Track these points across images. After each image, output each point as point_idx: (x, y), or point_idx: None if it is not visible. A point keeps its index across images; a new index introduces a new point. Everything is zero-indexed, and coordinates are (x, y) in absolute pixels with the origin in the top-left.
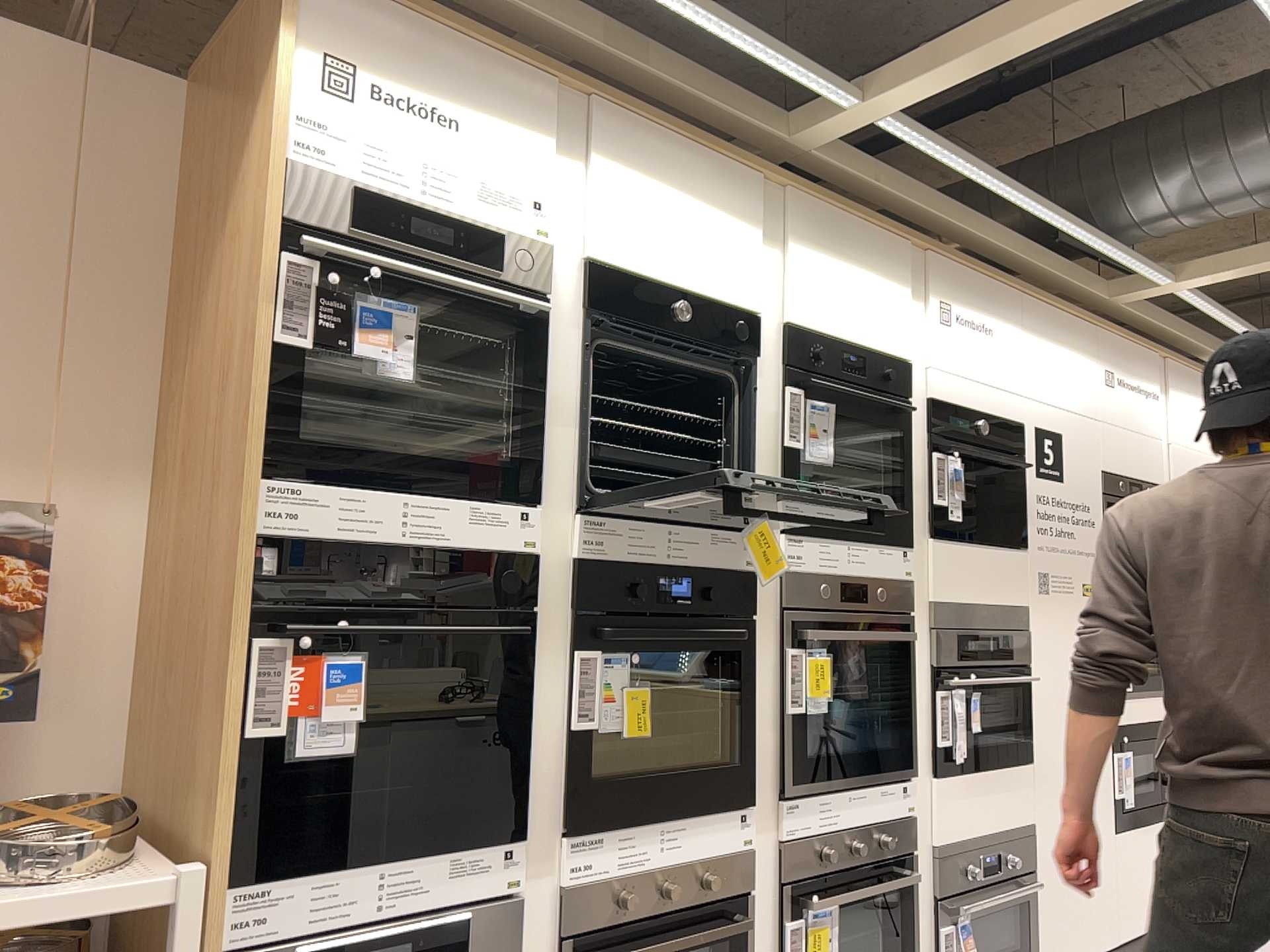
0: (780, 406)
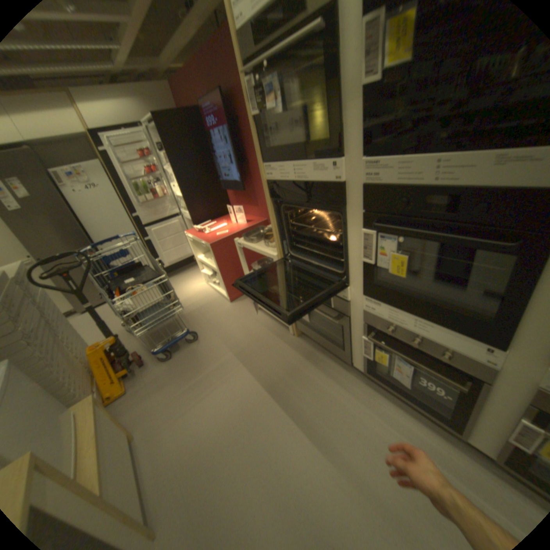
0: None
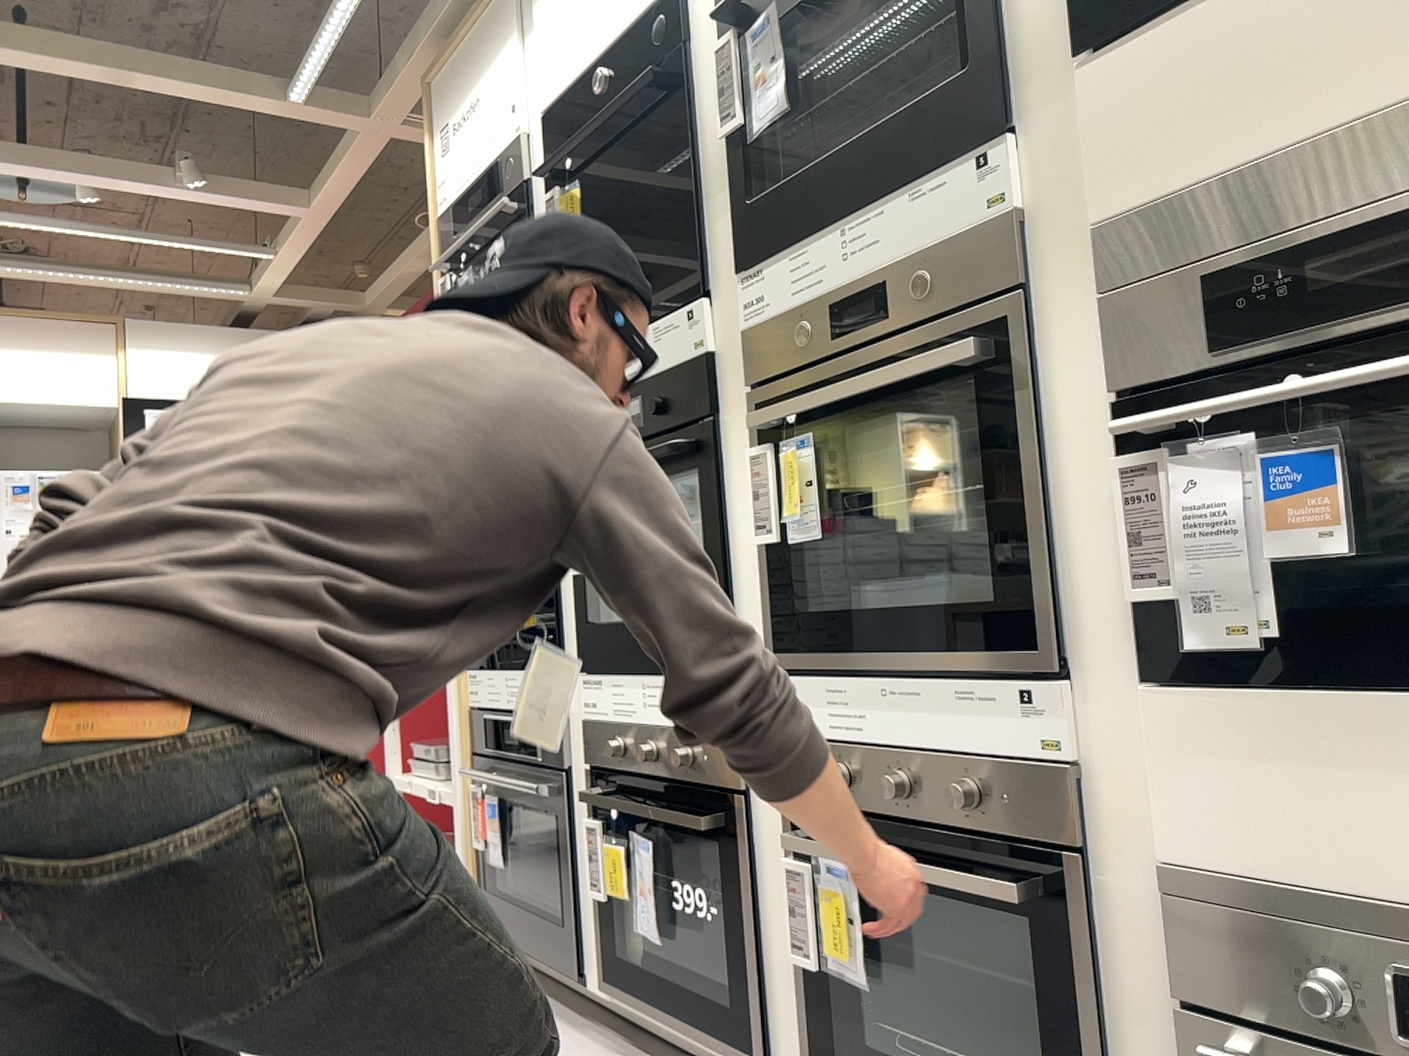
0: (717, 77)
